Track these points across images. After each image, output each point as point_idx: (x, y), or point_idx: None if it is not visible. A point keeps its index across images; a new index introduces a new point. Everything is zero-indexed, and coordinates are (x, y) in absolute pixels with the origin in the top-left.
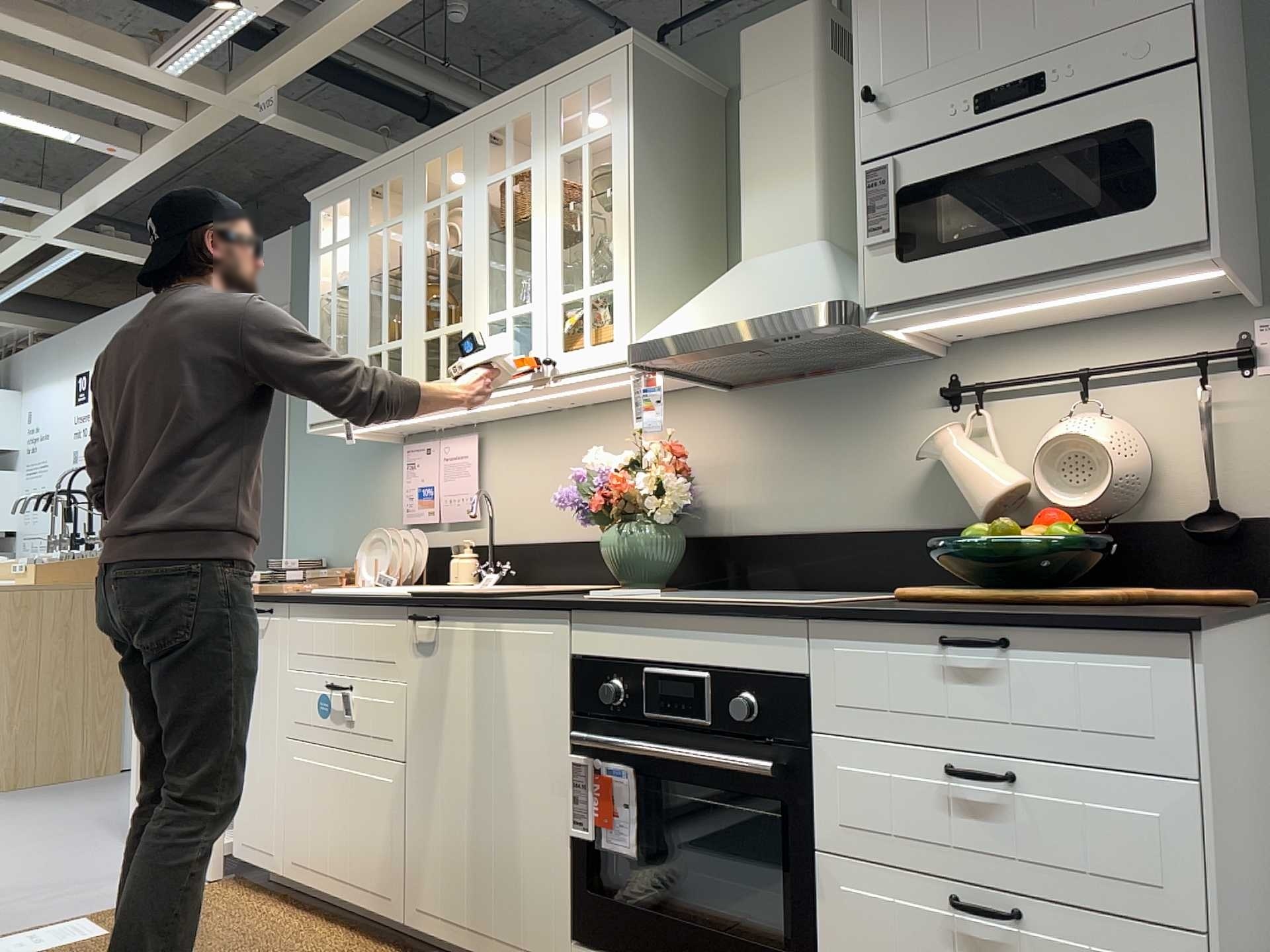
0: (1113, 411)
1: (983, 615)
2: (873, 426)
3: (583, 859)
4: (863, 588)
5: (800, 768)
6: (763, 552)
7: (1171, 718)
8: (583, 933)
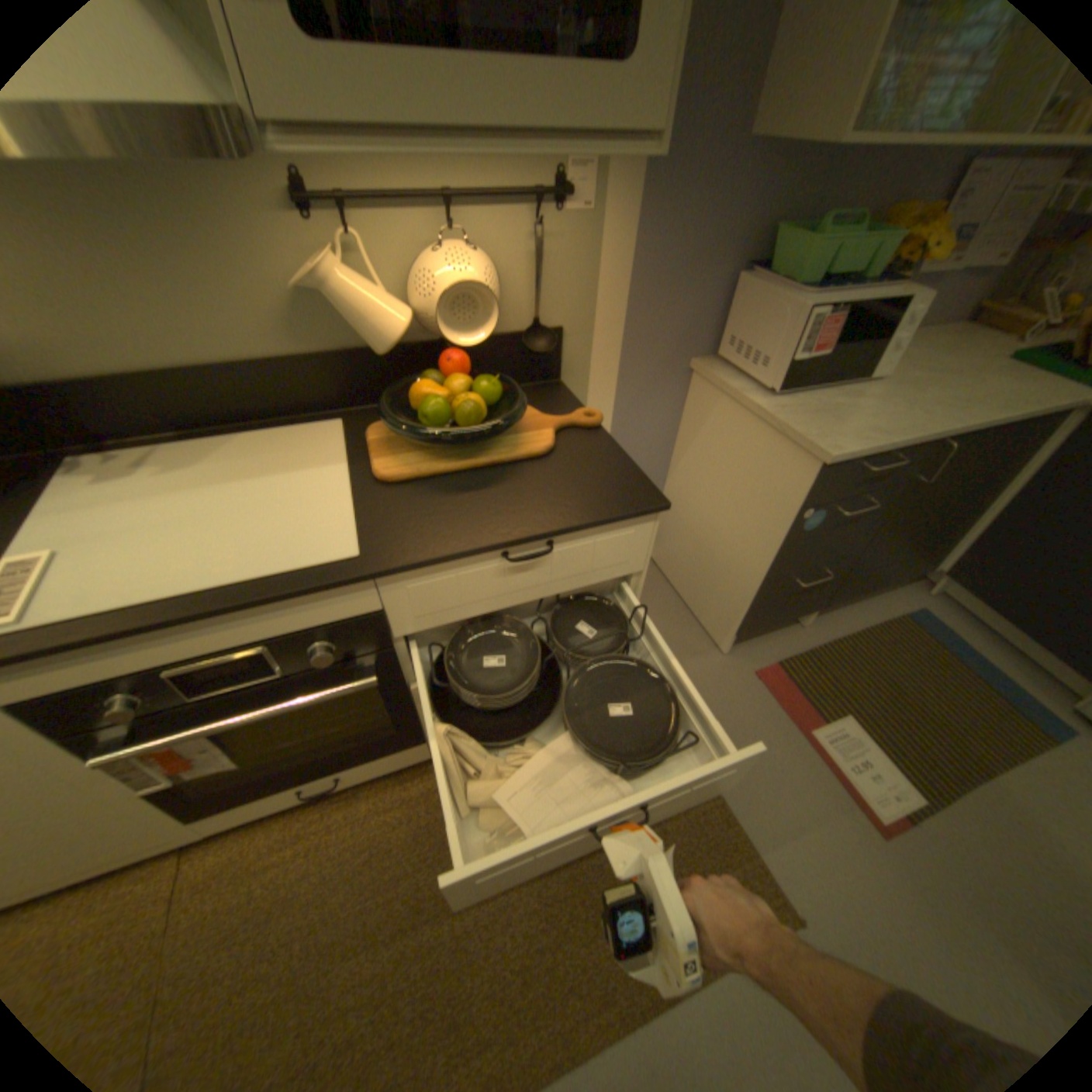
0: (466, 234)
1: (540, 536)
2: (198, 230)
3: (163, 793)
4: (256, 417)
5: (384, 659)
6: (98, 398)
7: (636, 551)
8: (195, 815)
